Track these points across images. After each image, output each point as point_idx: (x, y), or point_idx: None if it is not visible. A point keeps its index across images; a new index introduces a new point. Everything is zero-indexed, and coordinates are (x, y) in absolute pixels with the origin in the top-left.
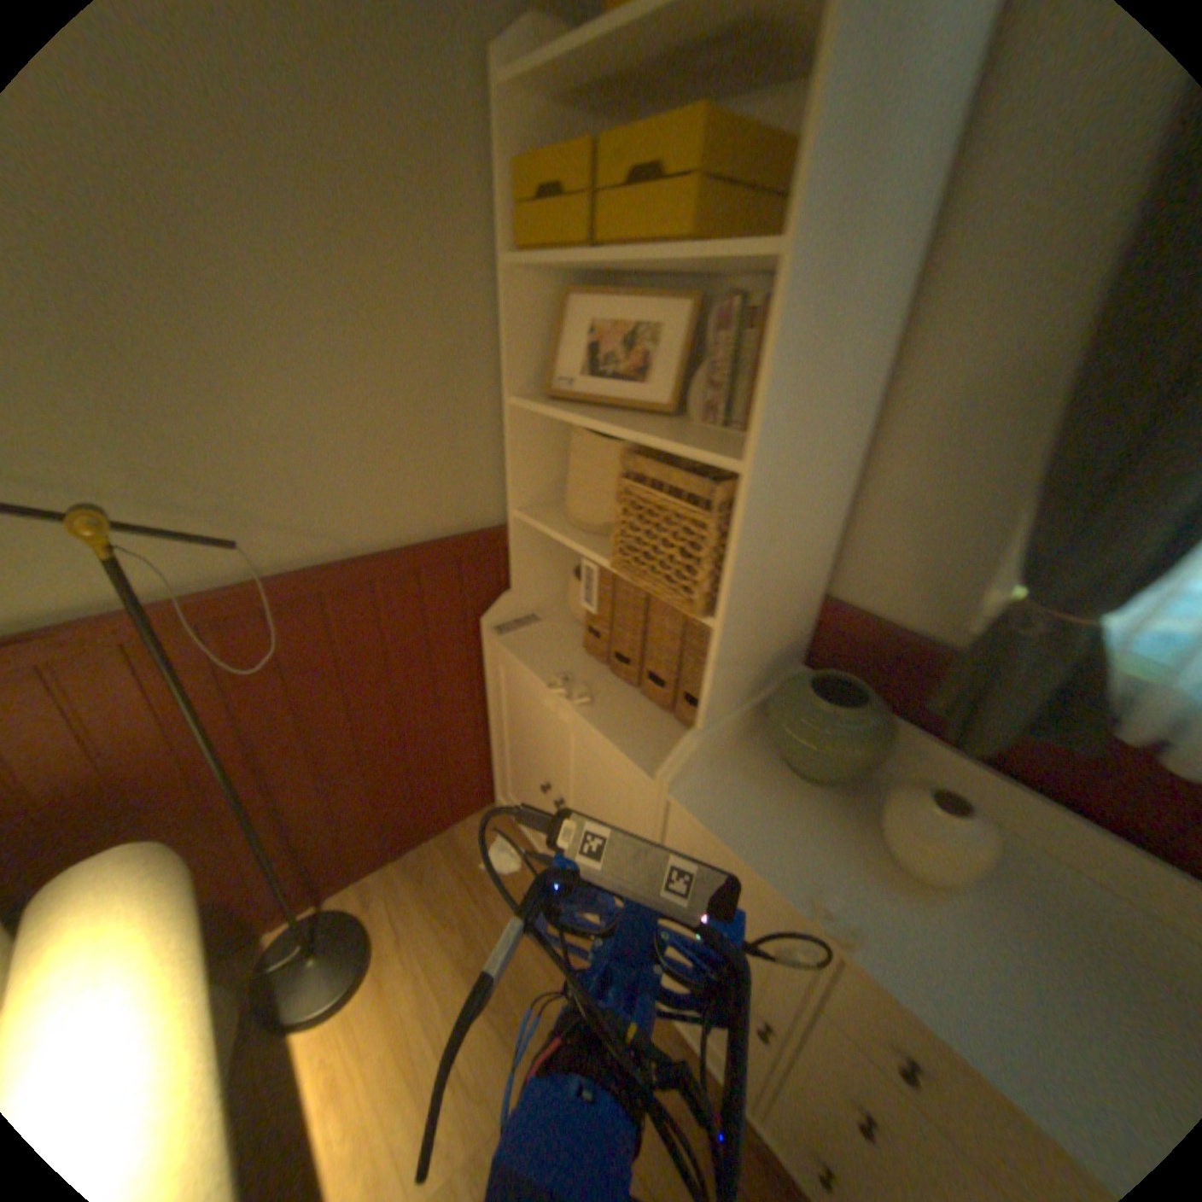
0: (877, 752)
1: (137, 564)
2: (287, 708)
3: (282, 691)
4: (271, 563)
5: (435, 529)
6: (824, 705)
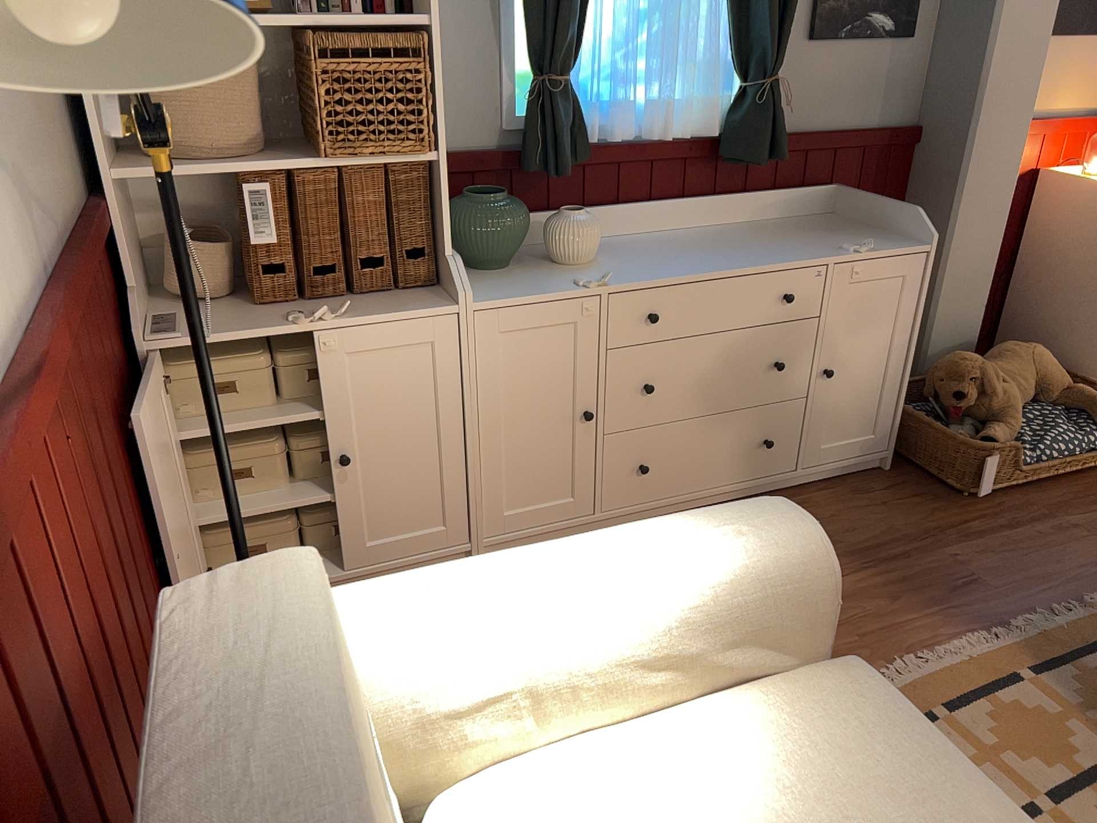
0: (526, 212)
1: (1, 262)
2: (103, 487)
3: (95, 459)
4: (39, 261)
5: (71, 211)
6: (489, 199)
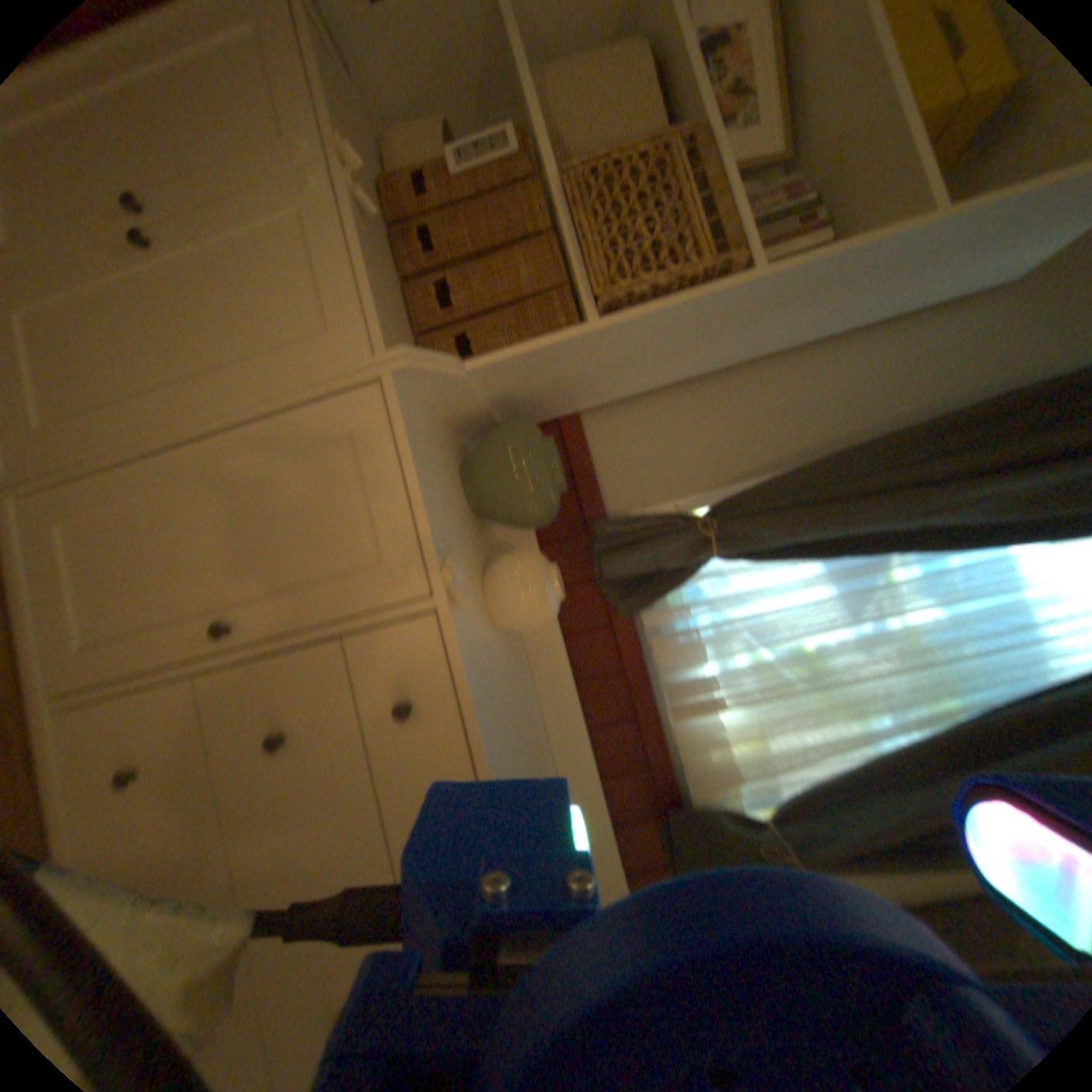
0: (544, 521)
1: None
2: None
3: None
4: None
5: None
6: (551, 463)
